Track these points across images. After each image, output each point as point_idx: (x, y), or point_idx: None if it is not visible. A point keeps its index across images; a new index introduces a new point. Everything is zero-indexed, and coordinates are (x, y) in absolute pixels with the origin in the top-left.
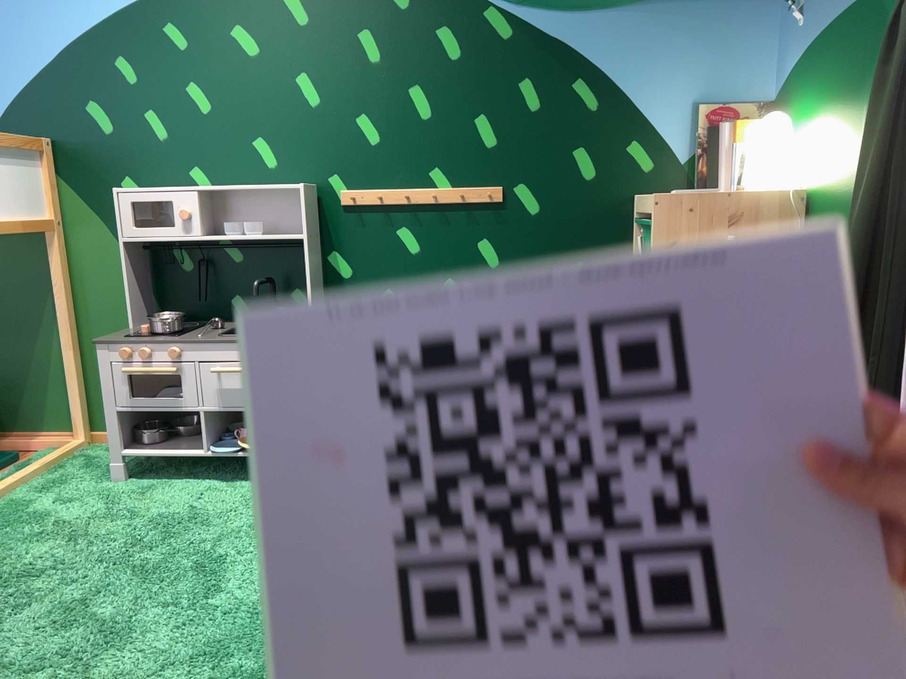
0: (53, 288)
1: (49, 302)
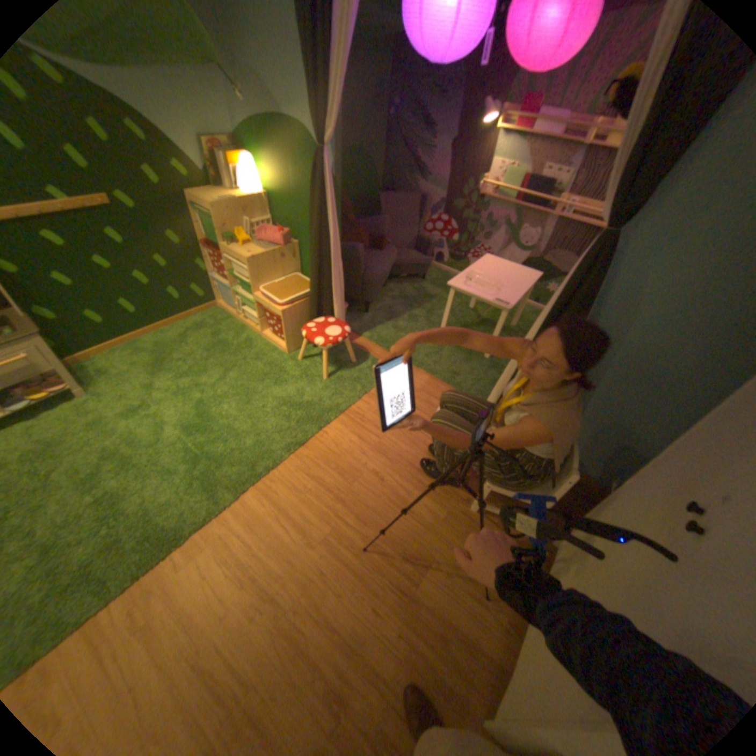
0: None
1: None
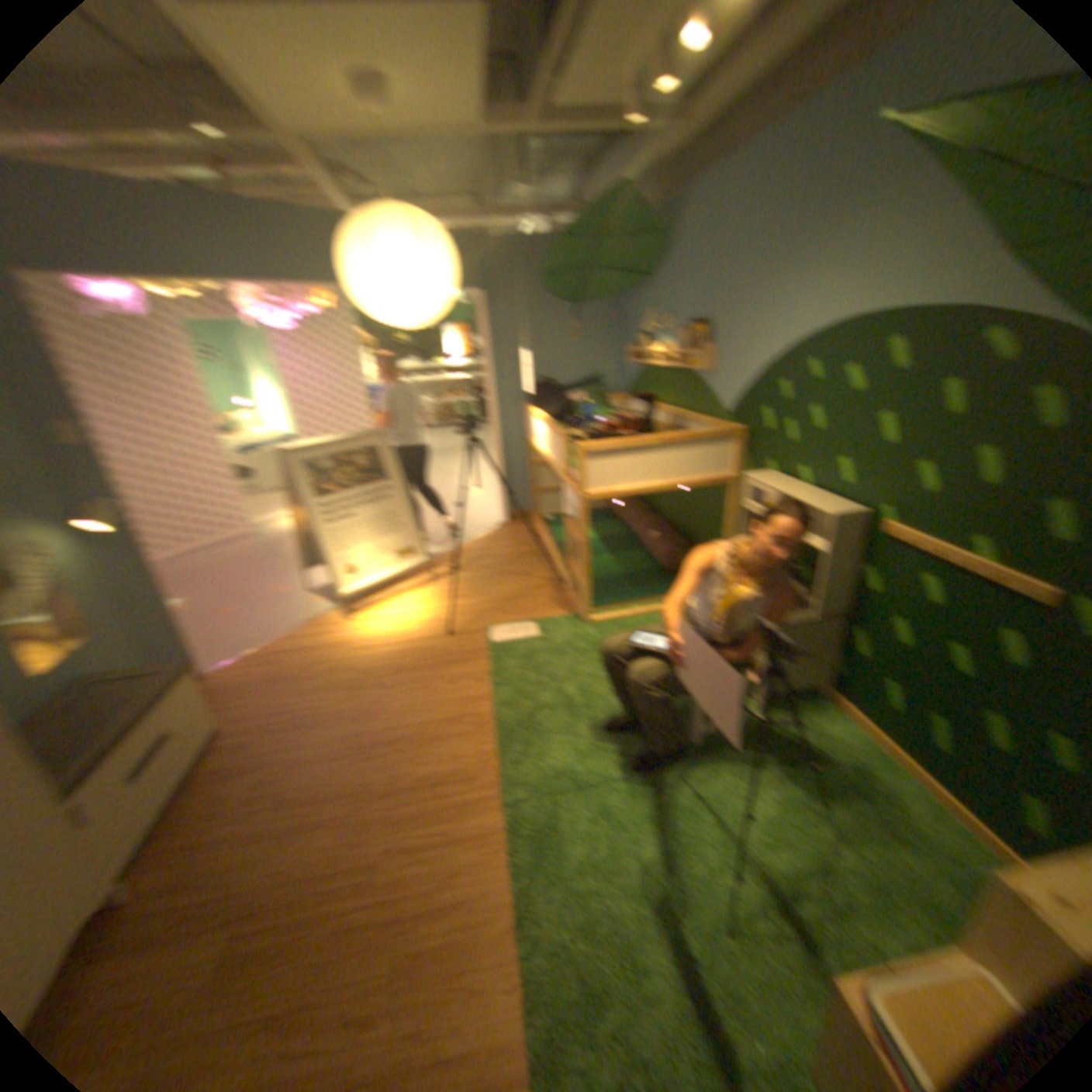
0: (725, 513)
1: (727, 518)
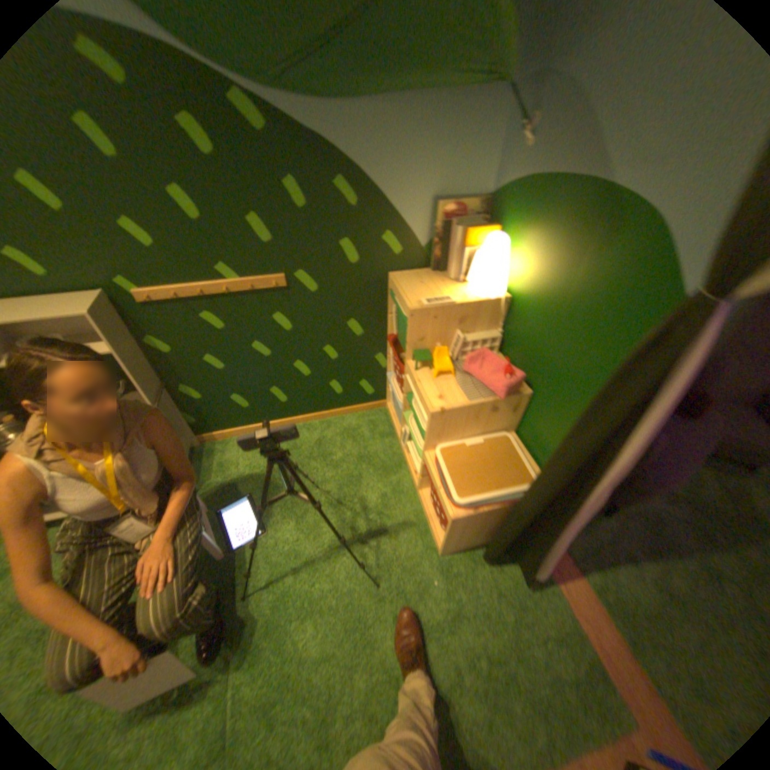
0: None
1: None
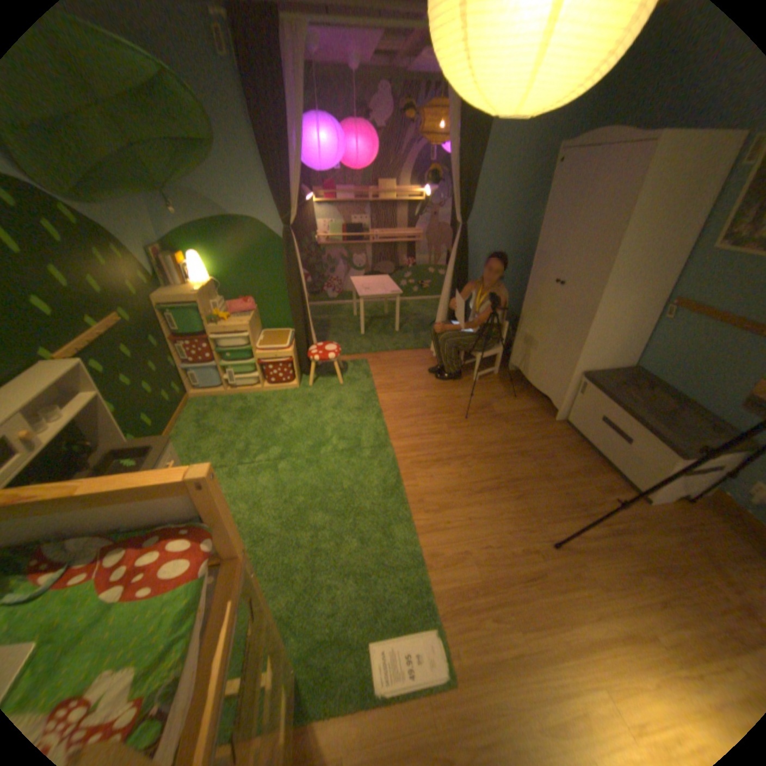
0: None
1: None
